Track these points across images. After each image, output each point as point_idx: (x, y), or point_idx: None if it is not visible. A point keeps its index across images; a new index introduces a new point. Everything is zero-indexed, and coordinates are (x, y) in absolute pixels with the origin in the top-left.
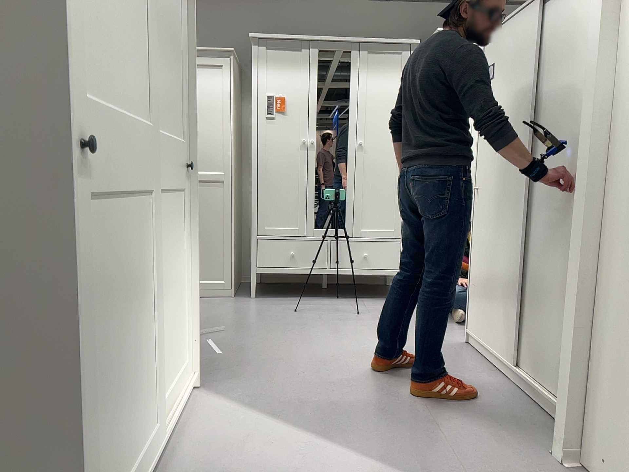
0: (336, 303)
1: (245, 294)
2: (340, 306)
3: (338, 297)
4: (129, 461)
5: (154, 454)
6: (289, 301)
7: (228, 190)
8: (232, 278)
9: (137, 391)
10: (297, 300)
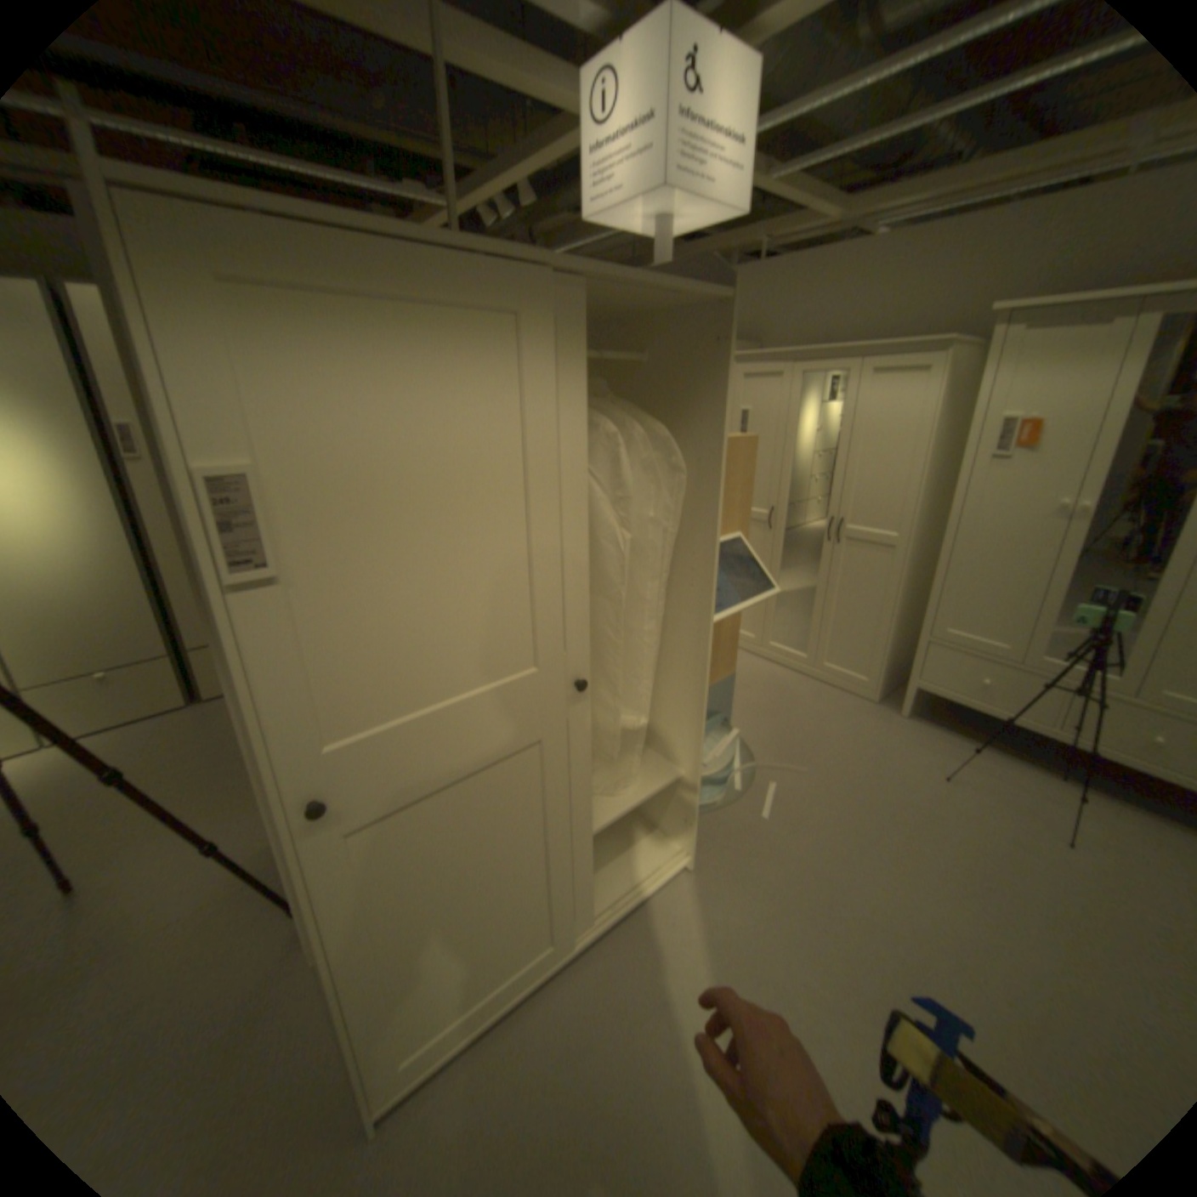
0: (1046, 794)
1: (899, 705)
2: (1050, 804)
3: (1067, 778)
4: (483, 990)
5: (547, 969)
6: (958, 750)
7: (897, 563)
8: (878, 682)
9: (507, 929)
10: (975, 755)
